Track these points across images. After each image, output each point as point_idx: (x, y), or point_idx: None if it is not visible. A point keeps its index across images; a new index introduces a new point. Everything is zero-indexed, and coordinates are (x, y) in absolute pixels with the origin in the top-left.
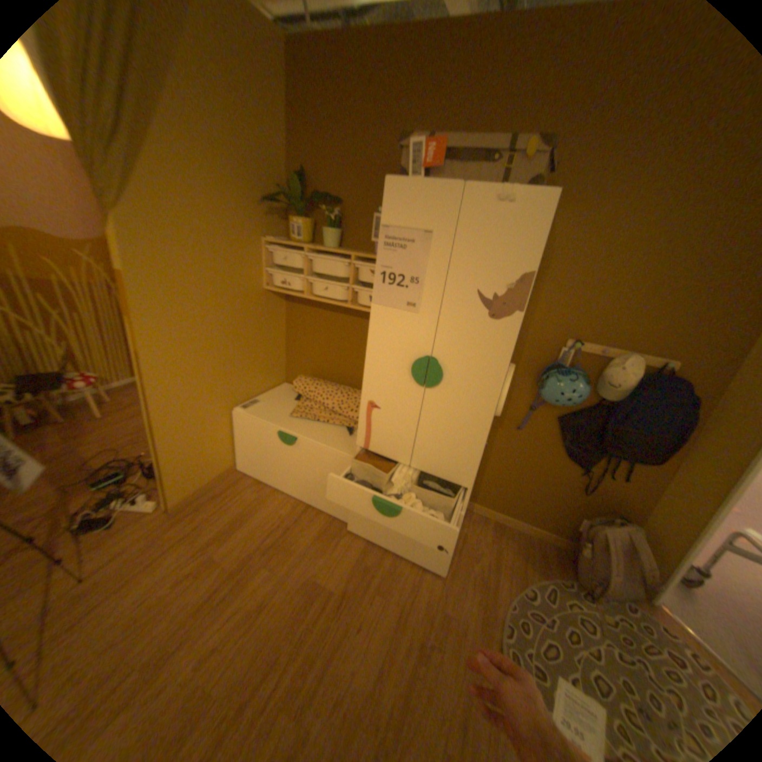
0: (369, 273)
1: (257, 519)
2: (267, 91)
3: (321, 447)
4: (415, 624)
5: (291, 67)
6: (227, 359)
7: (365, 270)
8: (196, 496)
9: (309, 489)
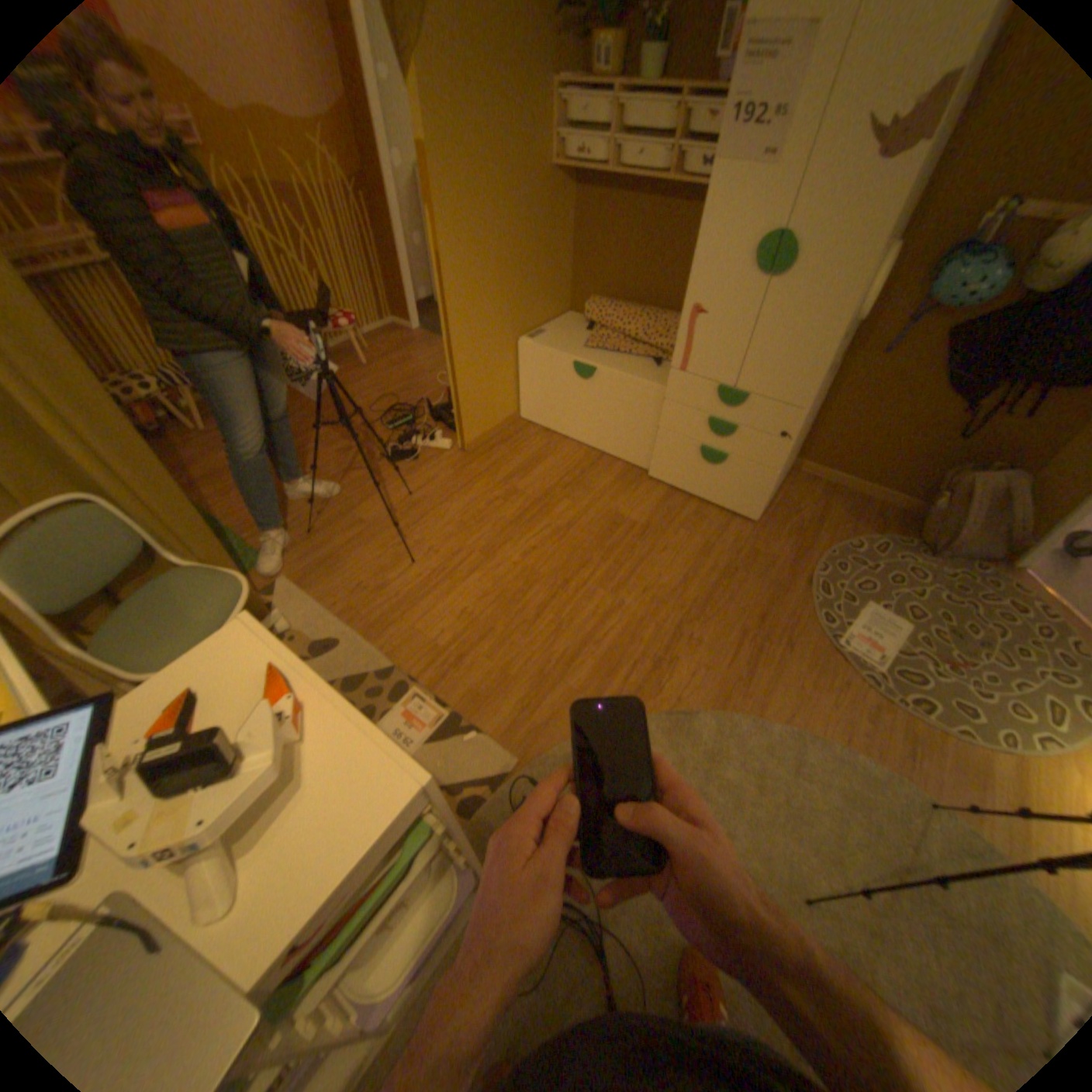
0: (706, 118)
1: (550, 462)
2: None
3: (624, 379)
4: (720, 552)
5: None
6: (512, 271)
7: (699, 113)
8: (485, 438)
9: (604, 434)
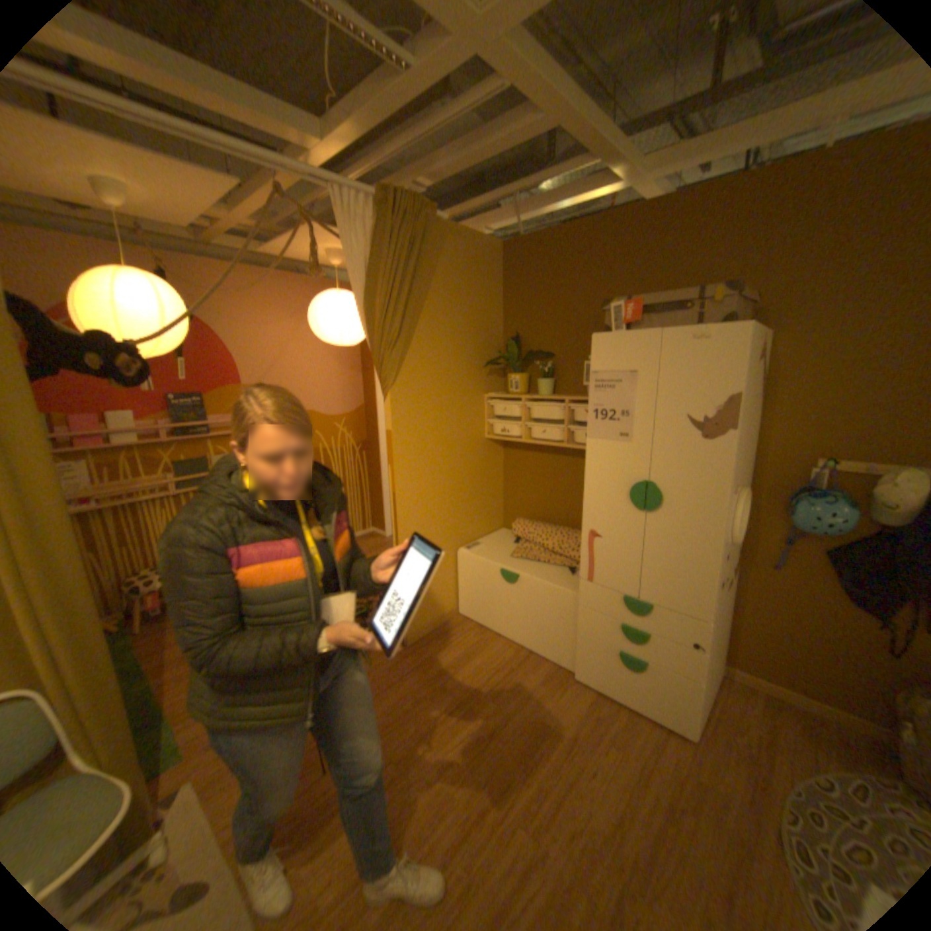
0: (582, 413)
1: (481, 659)
2: (488, 283)
3: (543, 585)
4: (661, 784)
5: (506, 261)
6: (454, 501)
7: (578, 411)
8: (425, 632)
9: (531, 633)
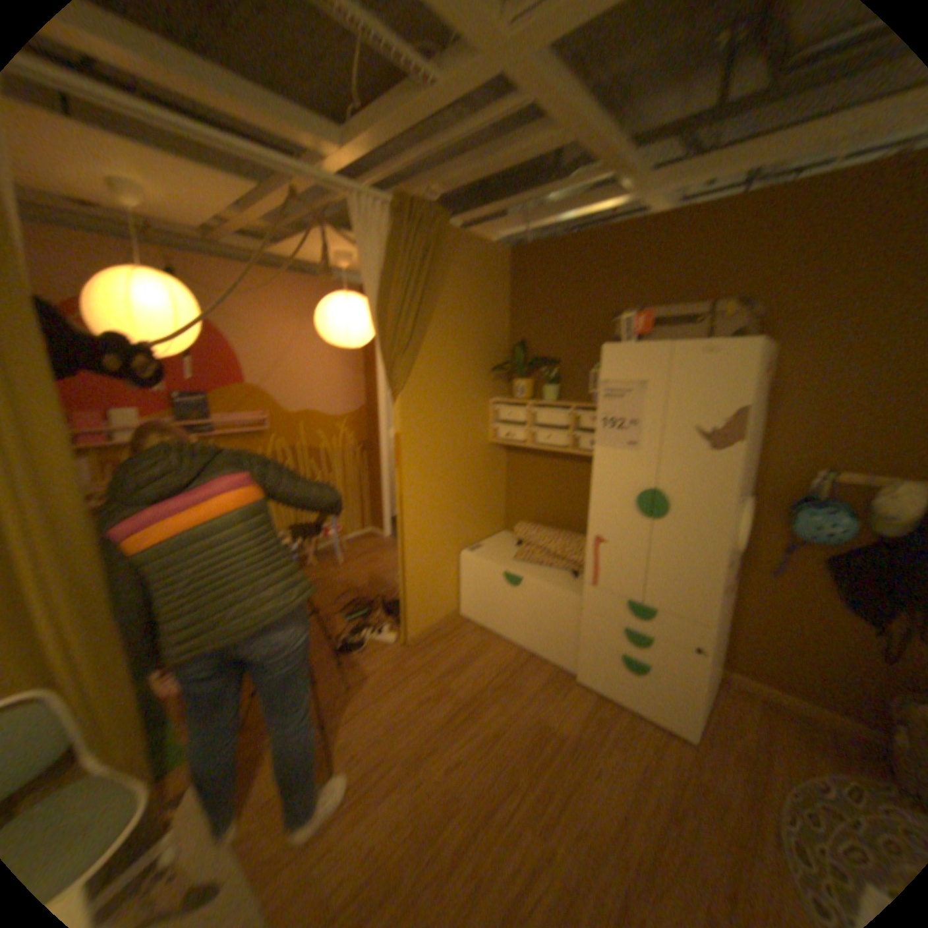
0: (589, 419)
1: (484, 659)
2: (497, 288)
3: (547, 587)
4: (664, 784)
5: (515, 267)
6: (459, 503)
7: (584, 417)
8: (428, 632)
9: (534, 634)
